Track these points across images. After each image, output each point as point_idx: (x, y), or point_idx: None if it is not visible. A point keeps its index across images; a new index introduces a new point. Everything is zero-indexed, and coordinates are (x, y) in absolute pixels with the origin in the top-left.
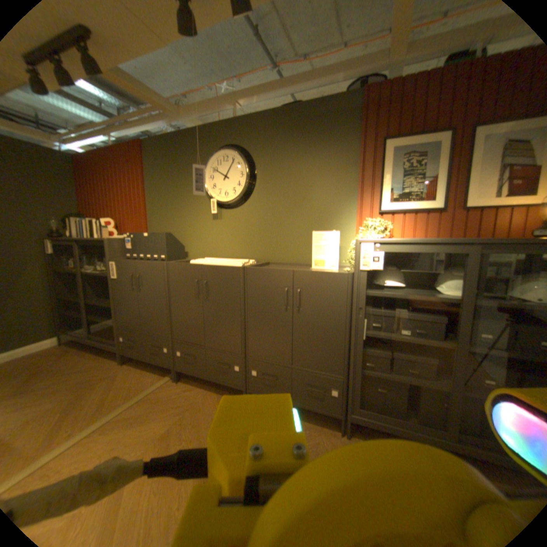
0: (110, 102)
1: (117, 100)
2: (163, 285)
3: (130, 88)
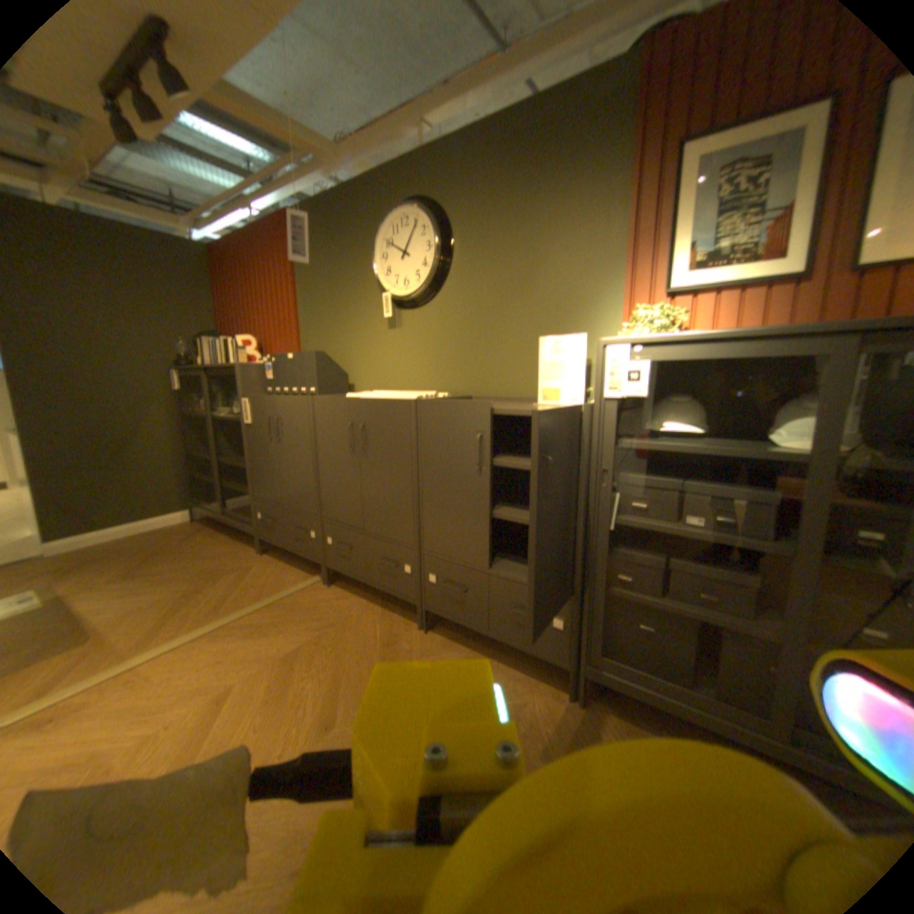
0: (258, 157)
1: (267, 153)
2: (309, 431)
3: (257, 120)
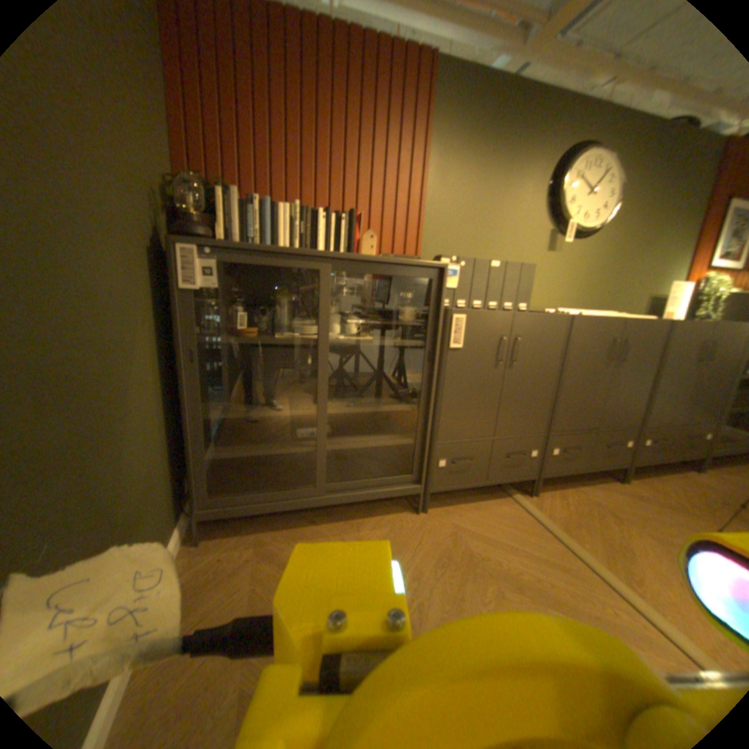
0: None
1: None
2: (558, 353)
3: None
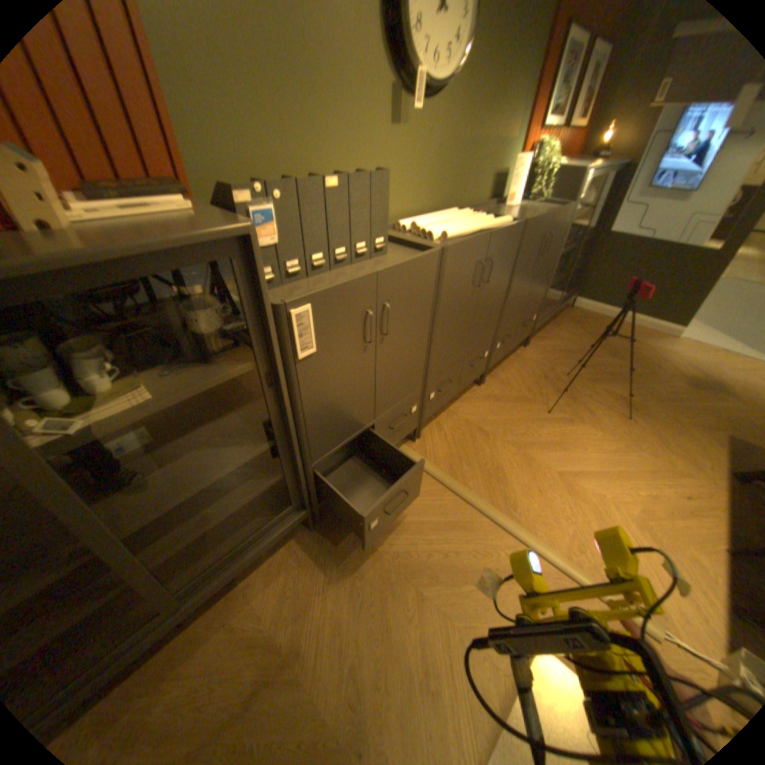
0: None
1: None
2: (430, 300)
3: None
